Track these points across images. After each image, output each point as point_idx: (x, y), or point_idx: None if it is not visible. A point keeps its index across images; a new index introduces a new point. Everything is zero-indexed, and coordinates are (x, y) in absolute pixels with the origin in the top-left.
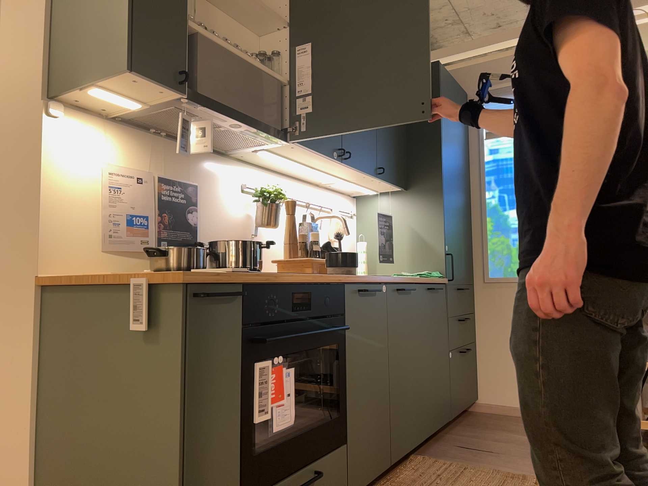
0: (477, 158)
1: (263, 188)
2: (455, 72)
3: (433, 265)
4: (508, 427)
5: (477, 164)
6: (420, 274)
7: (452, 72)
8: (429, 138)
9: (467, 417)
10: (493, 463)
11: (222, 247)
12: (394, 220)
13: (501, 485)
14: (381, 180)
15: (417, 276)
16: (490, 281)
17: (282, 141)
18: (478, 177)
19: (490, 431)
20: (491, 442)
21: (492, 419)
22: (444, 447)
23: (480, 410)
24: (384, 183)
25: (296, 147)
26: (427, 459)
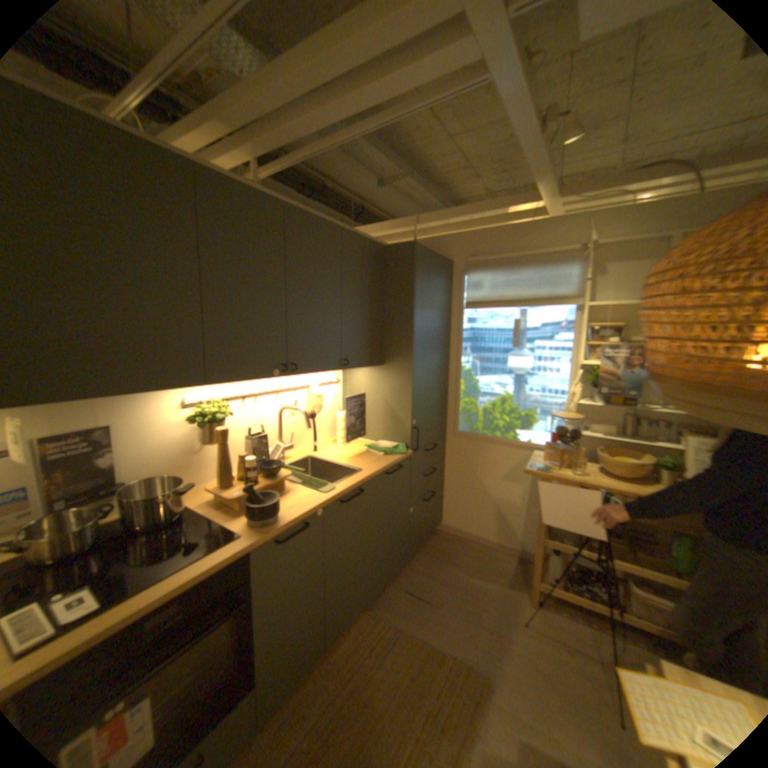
0: (457, 324)
1: (203, 407)
2: (444, 237)
3: (400, 437)
4: (457, 560)
5: (457, 330)
6: (385, 450)
7: (441, 237)
8: (403, 320)
9: (429, 540)
10: (425, 627)
11: (128, 503)
12: (371, 391)
13: (418, 673)
14: (349, 369)
15: (381, 453)
16: (458, 434)
17: (193, 384)
18: (456, 343)
19: (440, 566)
20: (435, 587)
21: (447, 546)
22: (394, 594)
23: (442, 530)
24: (355, 368)
25: (217, 383)
26: (371, 619)
